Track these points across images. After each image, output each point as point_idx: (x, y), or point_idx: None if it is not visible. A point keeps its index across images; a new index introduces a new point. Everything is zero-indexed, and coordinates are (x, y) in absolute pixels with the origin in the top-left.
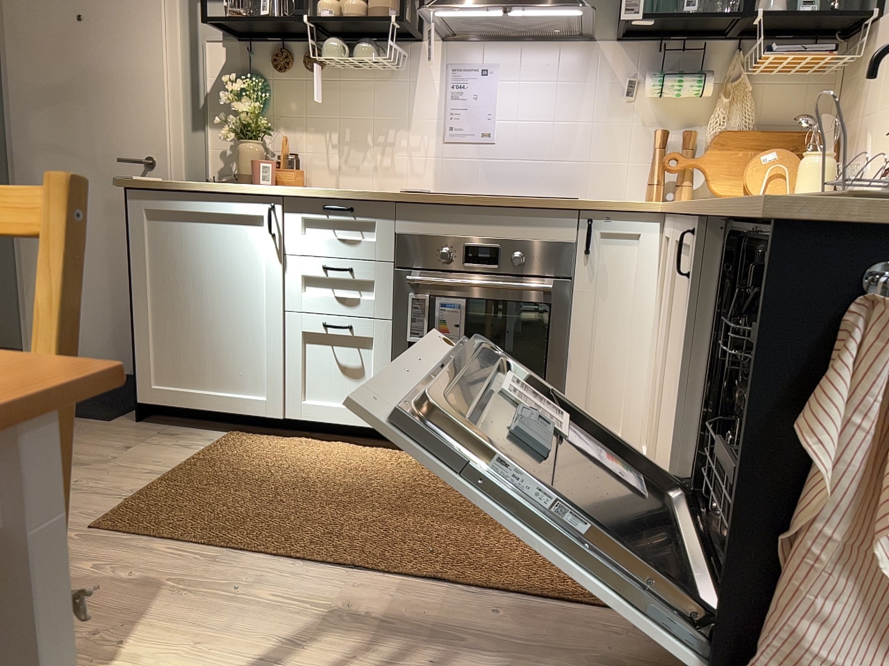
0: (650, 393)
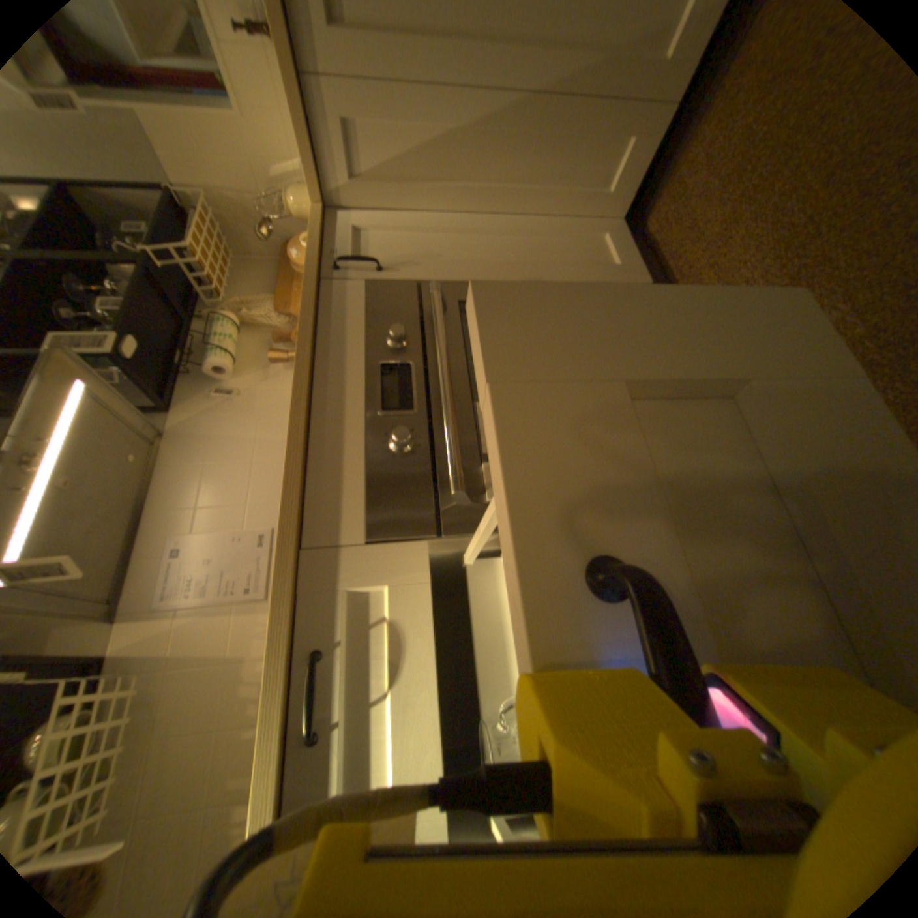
0: (551, 192)
